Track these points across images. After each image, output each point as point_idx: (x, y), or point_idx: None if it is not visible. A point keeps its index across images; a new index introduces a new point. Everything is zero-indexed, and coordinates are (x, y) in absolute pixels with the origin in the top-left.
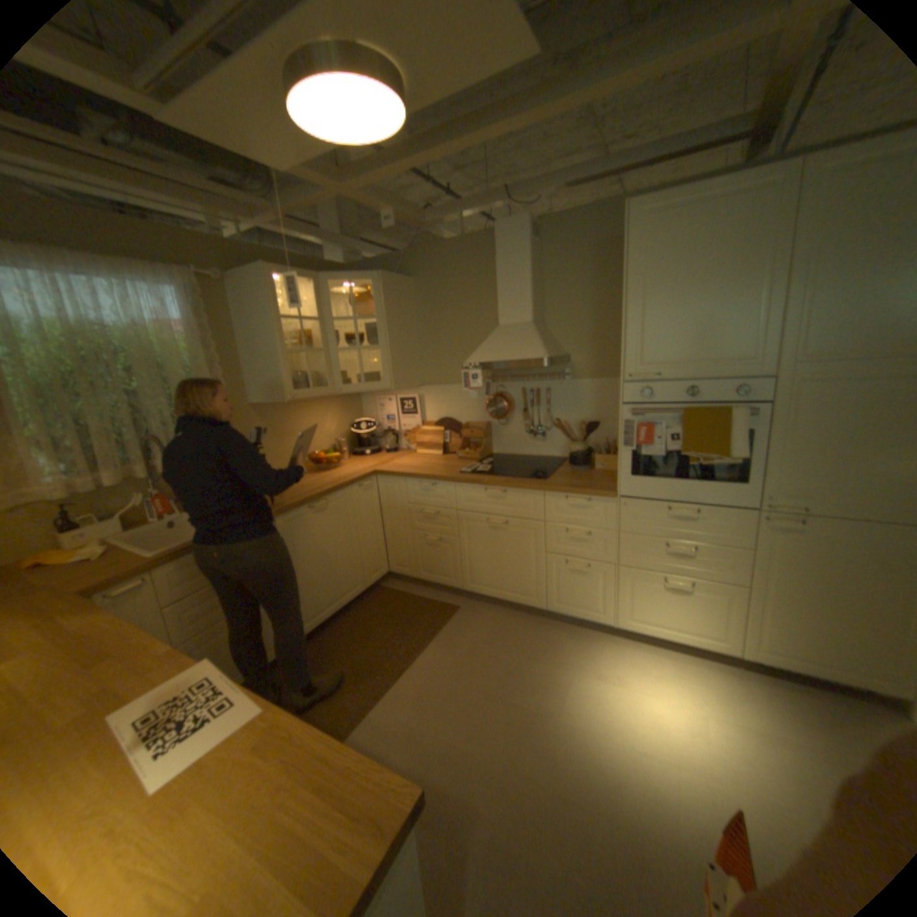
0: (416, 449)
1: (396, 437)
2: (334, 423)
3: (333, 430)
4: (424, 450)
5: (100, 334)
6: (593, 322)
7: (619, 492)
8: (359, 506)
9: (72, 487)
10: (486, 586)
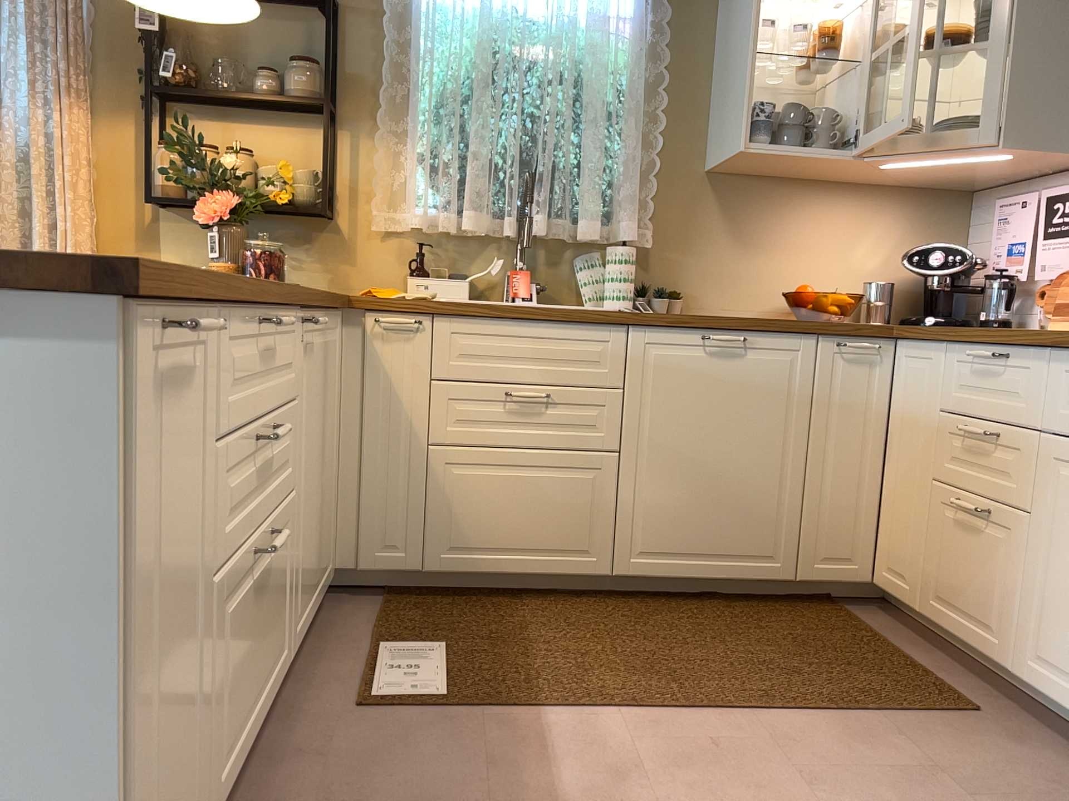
0: (1053, 319)
1: (1012, 289)
2: (884, 250)
3: (876, 263)
4: None
5: (529, 30)
6: None
7: None
8: (832, 388)
9: (440, 219)
10: None
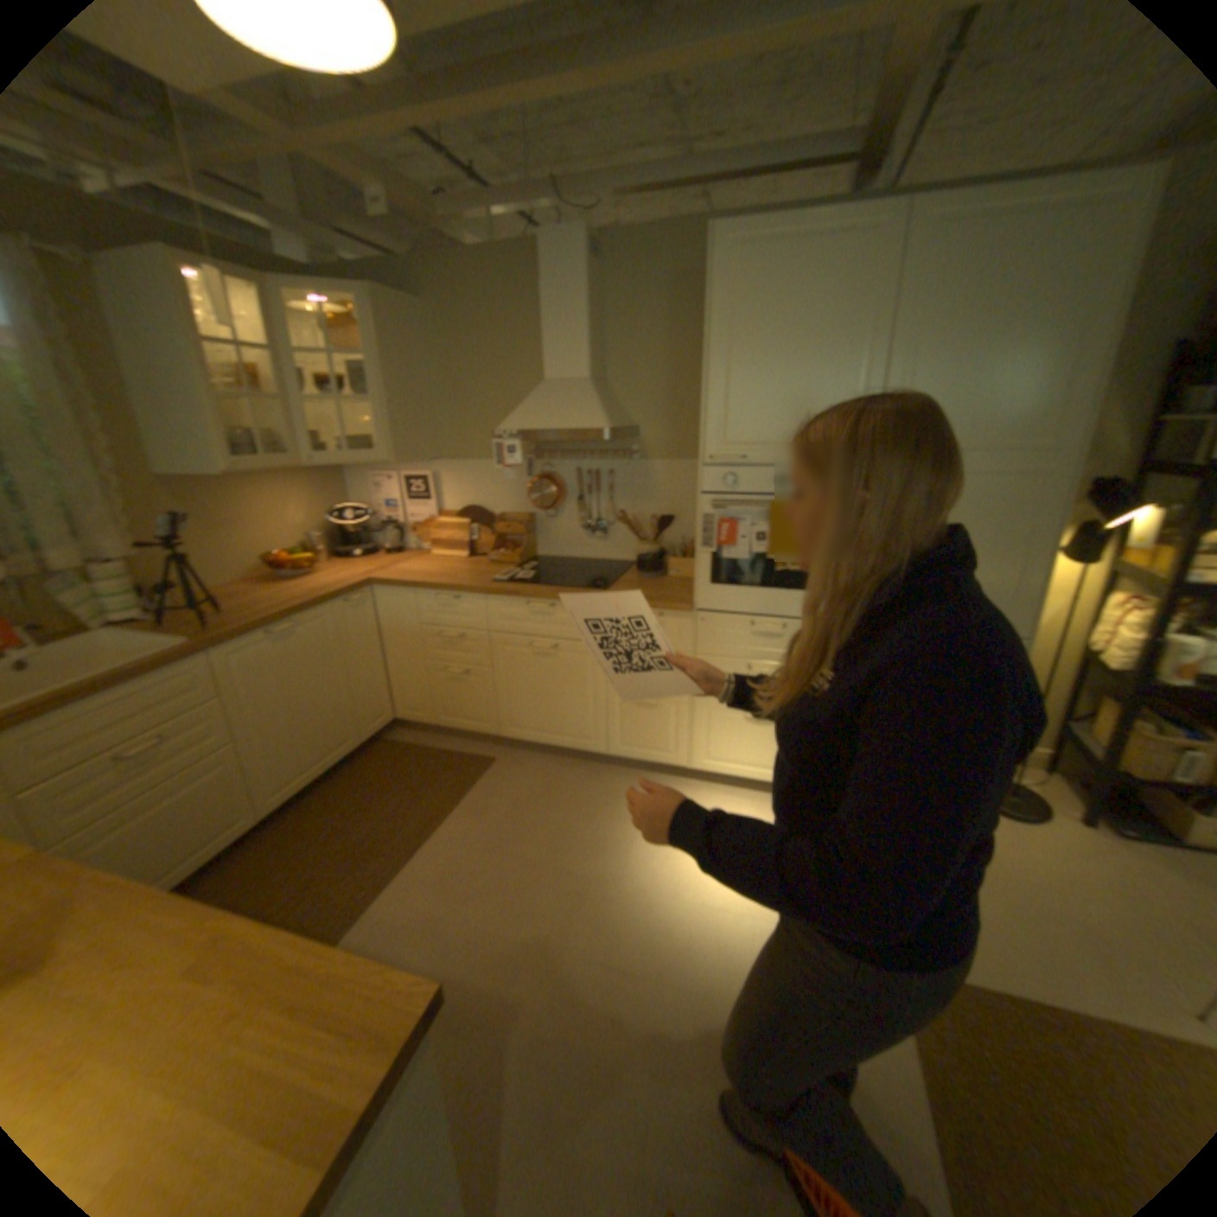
0: (433, 549)
1: (403, 531)
2: (306, 510)
3: (304, 519)
4: (444, 550)
5: None
6: (670, 386)
7: (697, 605)
8: (350, 629)
9: None
10: (532, 729)
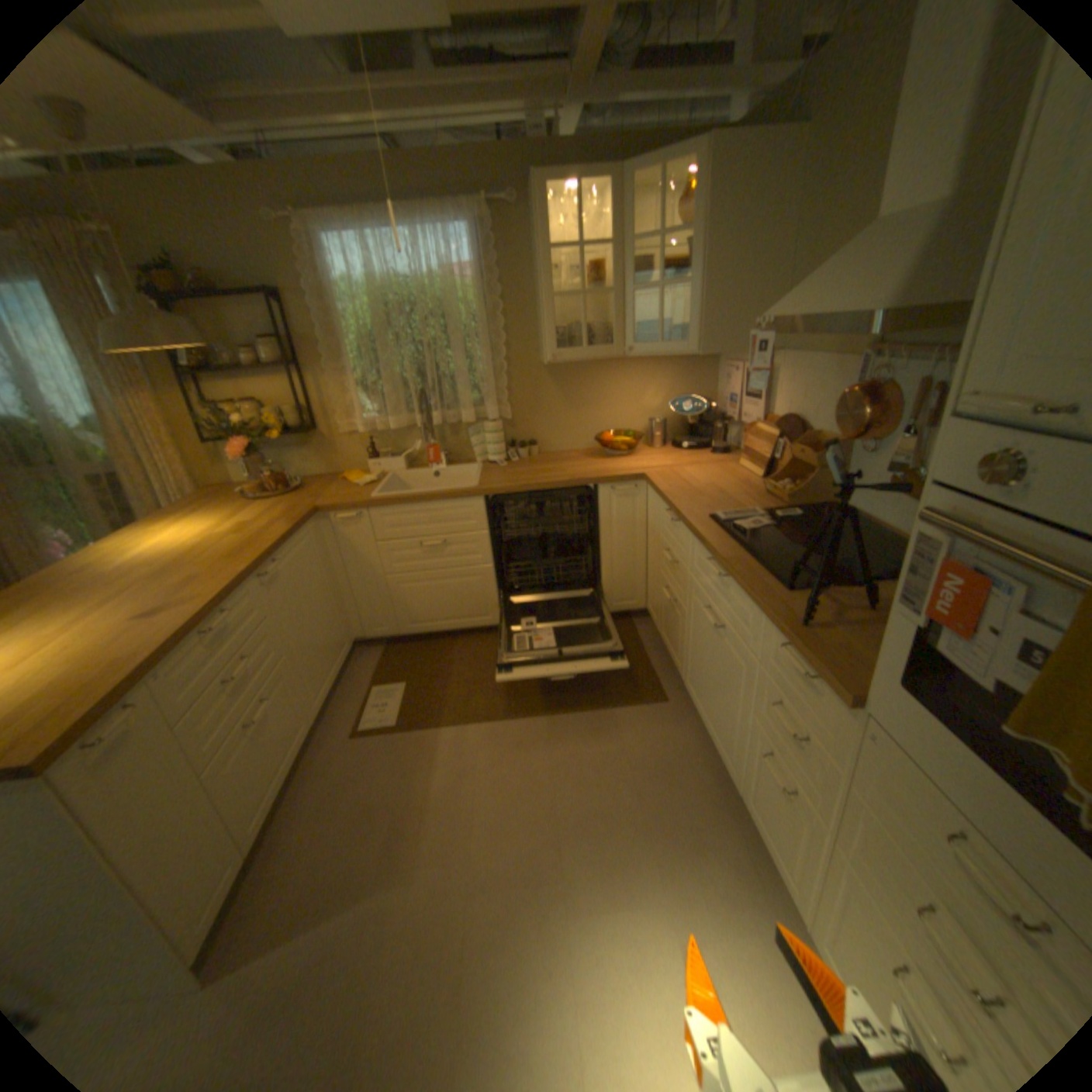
0: (742, 457)
1: (725, 431)
2: (662, 395)
3: (657, 404)
4: (748, 462)
5: (404, 285)
6: None
7: (870, 706)
8: (609, 514)
9: (378, 423)
10: (699, 700)
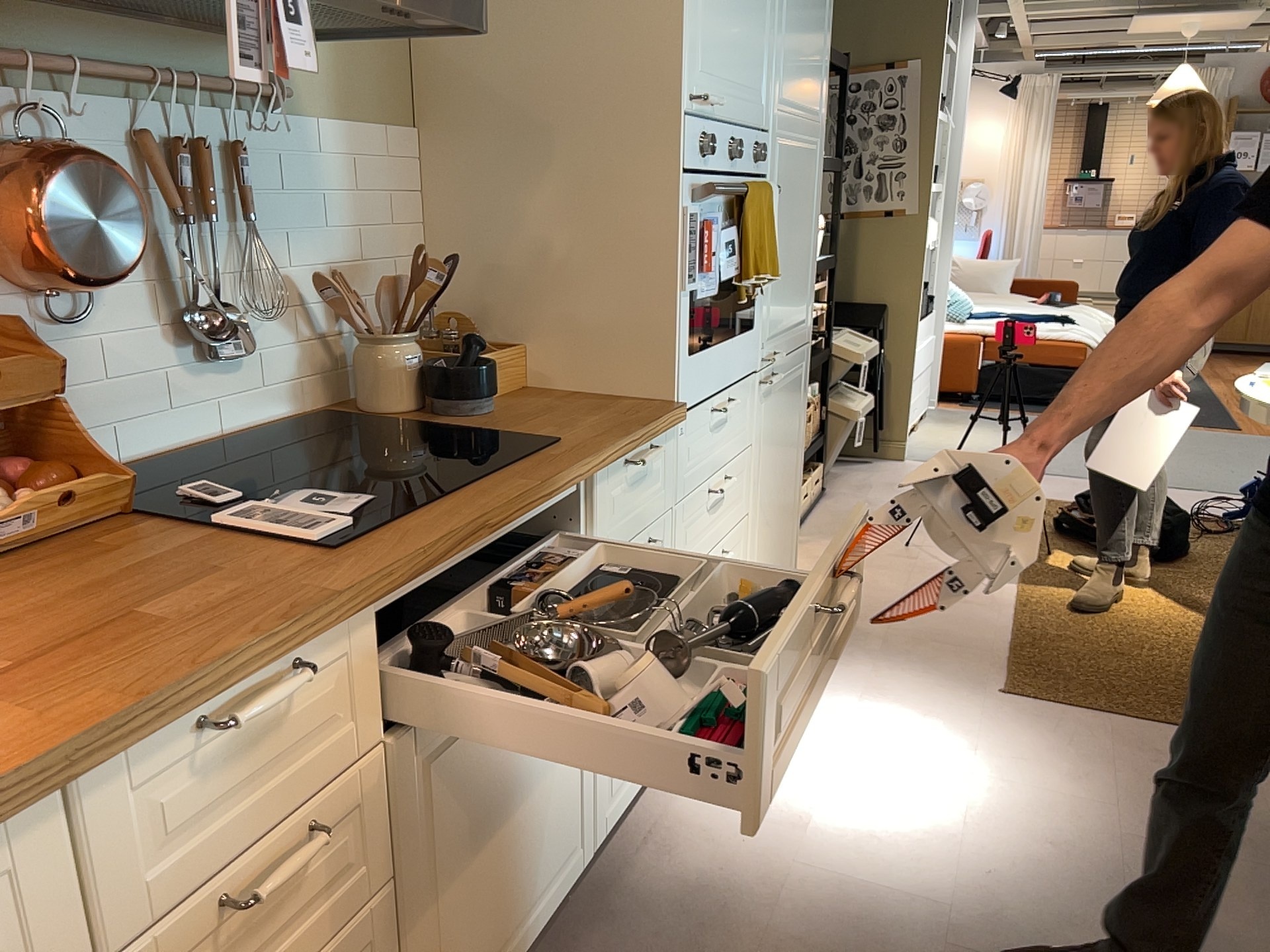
0: None
1: None
2: None
3: None
4: None
5: None
6: None
7: (680, 402)
8: None
9: None
10: None
